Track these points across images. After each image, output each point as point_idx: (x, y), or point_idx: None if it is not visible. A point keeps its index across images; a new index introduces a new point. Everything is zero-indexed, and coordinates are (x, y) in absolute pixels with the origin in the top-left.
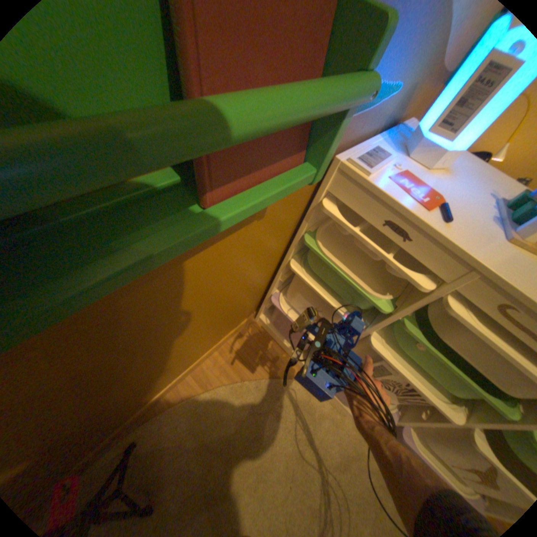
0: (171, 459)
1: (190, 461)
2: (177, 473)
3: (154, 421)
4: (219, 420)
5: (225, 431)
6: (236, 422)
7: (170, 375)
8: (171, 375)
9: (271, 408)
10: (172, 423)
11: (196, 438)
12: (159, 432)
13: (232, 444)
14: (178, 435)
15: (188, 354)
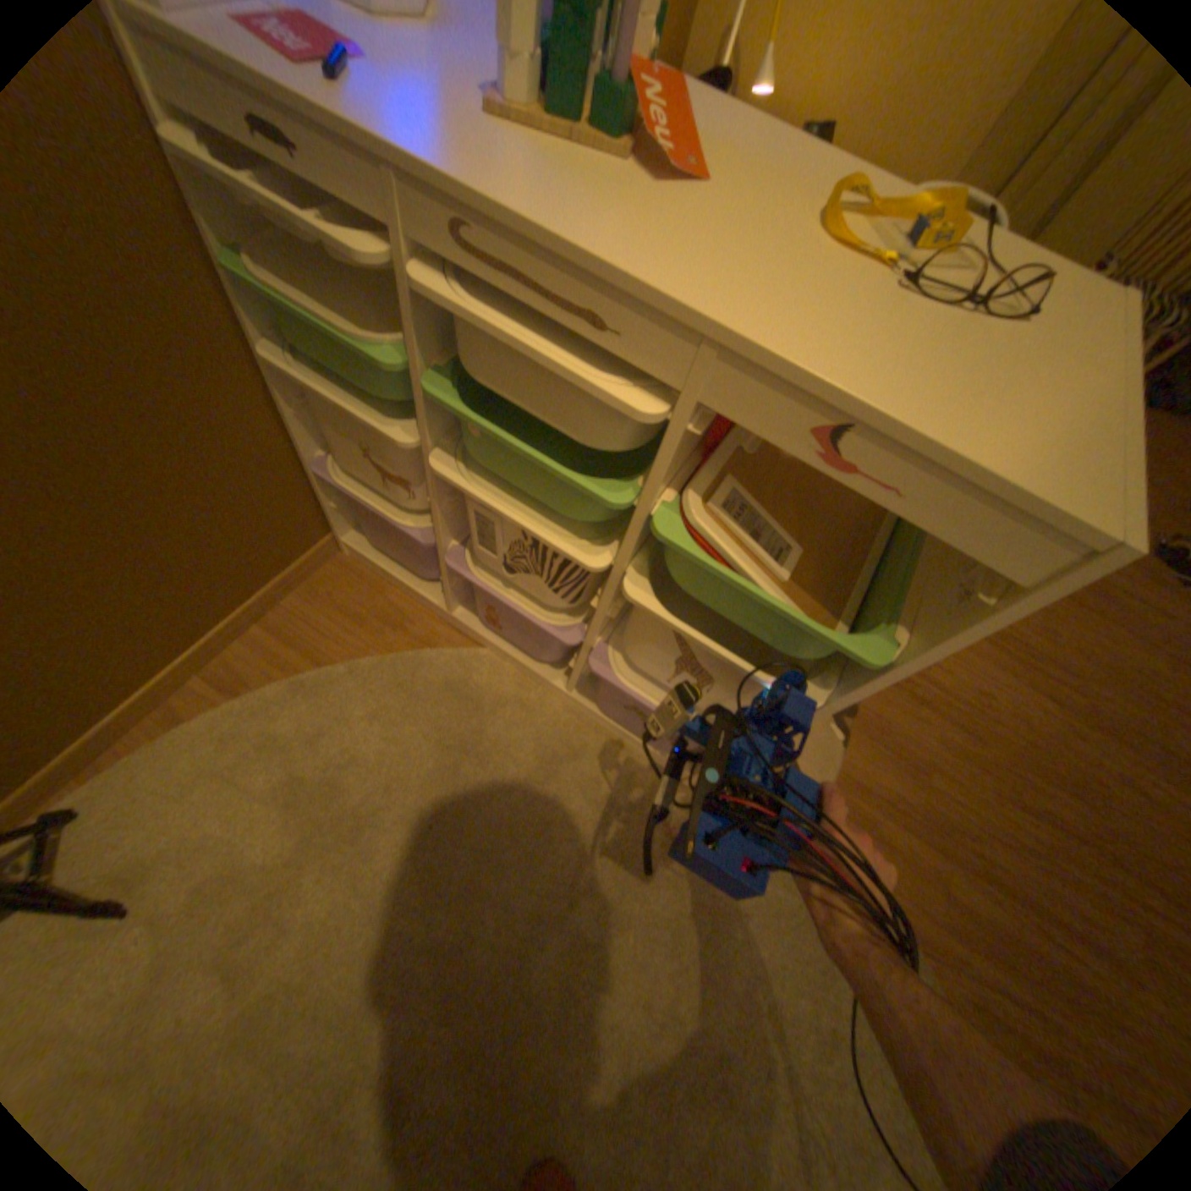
0: (160, 823)
1: (204, 821)
2: (177, 844)
3: (115, 767)
4: (265, 741)
5: (280, 758)
6: (303, 740)
7: (96, 655)
8: (97, 654)
9: (382, 704)
10: (156, 764)
11: (215, 780)
12: (128, 785)
13: (297, 776)
14: (172, 782)
15: (104, 595)
